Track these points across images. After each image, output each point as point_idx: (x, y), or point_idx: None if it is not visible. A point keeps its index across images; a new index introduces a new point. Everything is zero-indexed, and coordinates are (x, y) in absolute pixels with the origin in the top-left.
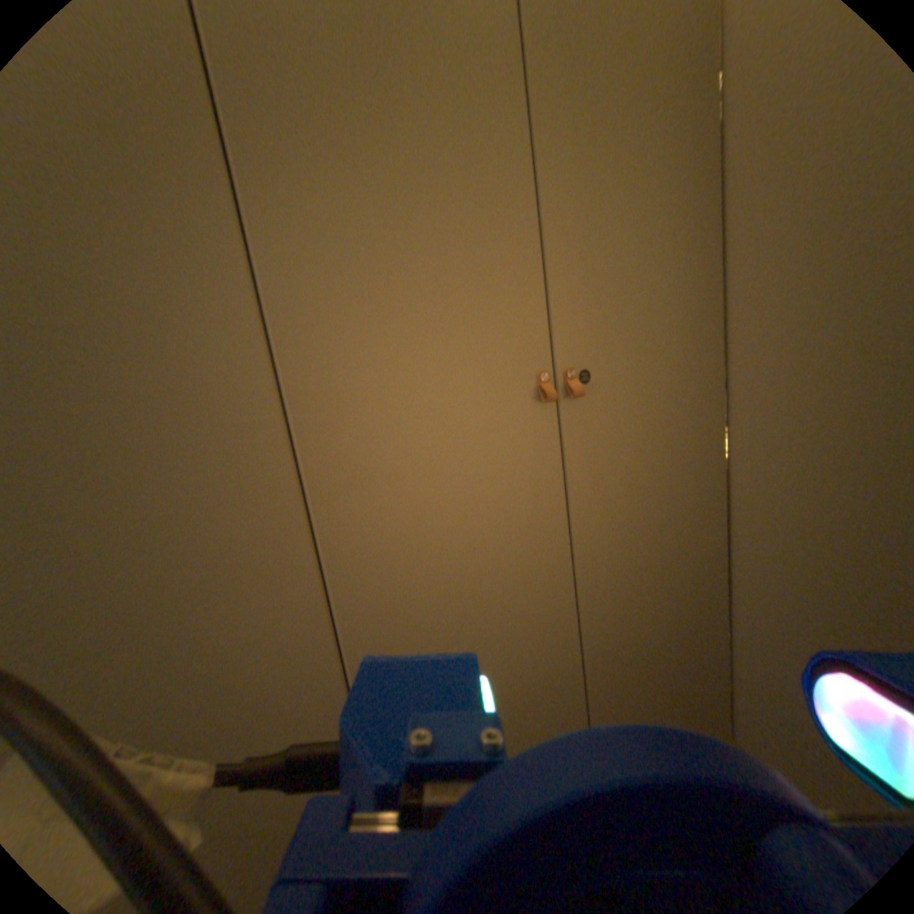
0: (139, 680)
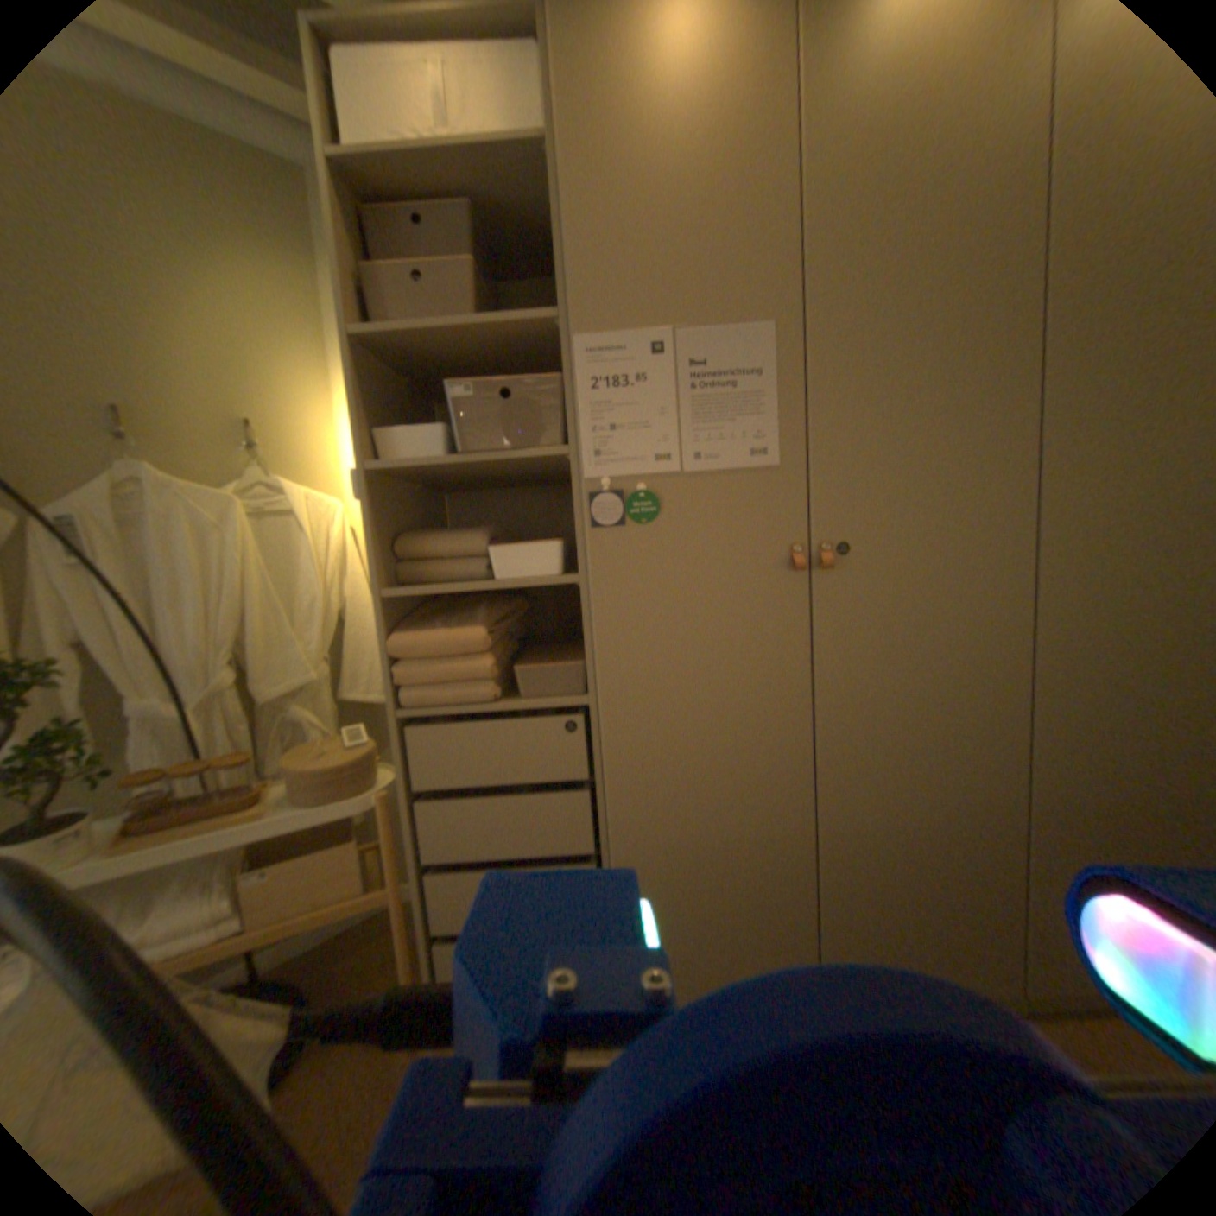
0: (908, 689)
